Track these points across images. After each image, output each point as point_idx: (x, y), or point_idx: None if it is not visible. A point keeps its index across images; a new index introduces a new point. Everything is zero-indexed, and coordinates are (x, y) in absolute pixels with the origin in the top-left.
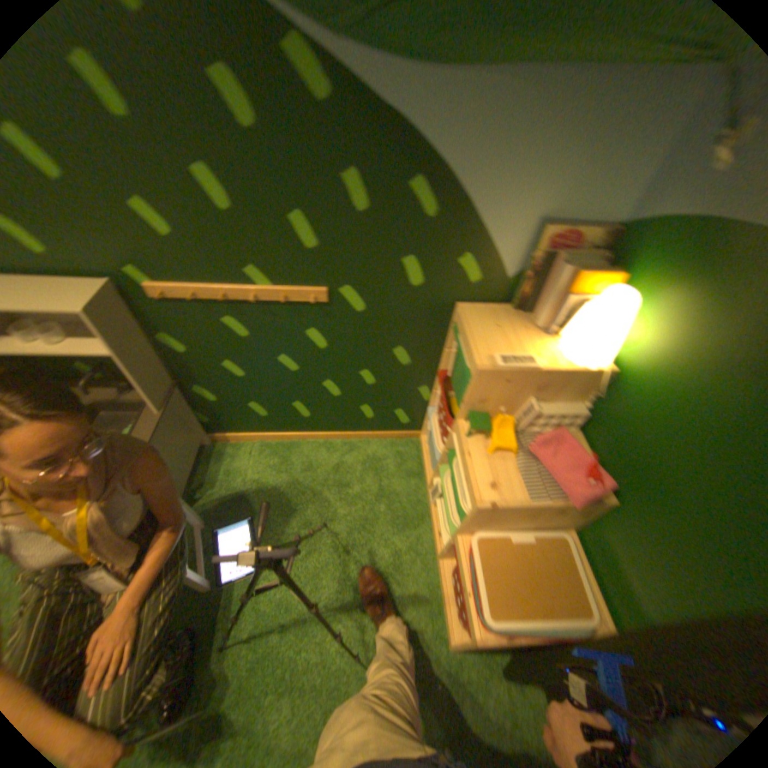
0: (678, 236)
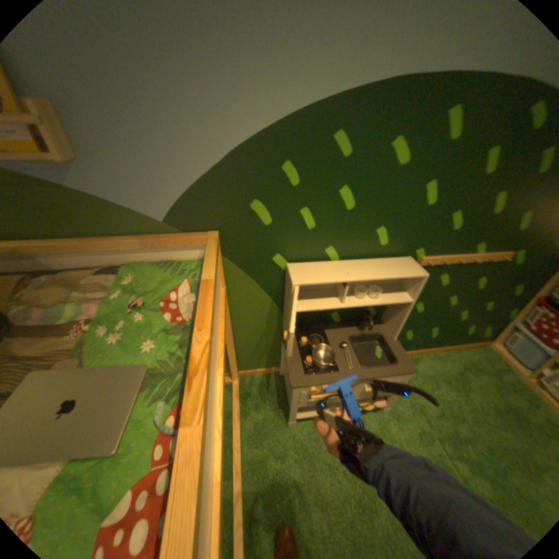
0: None
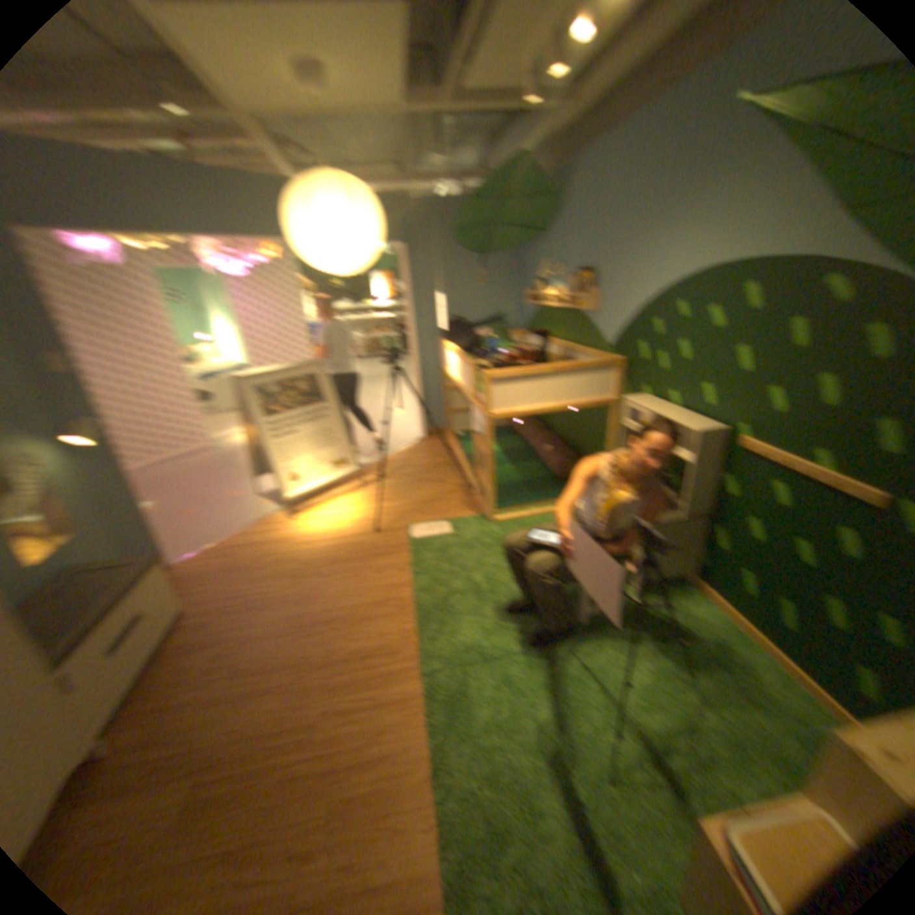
0: None
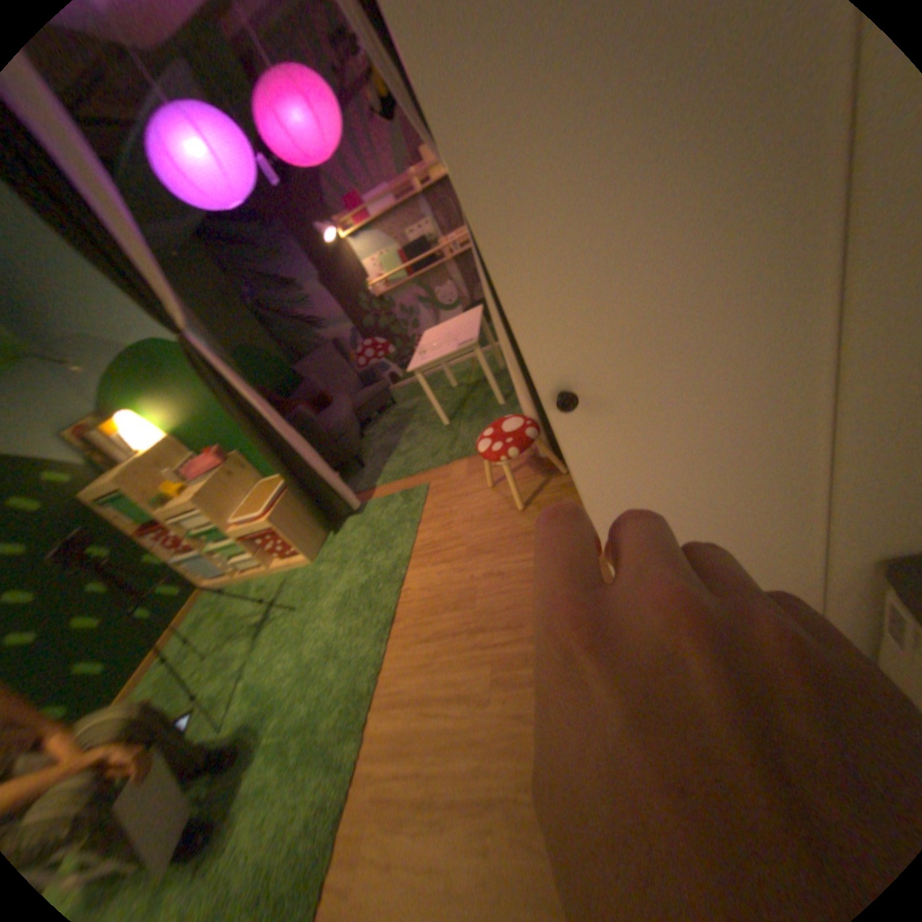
0: (105, 391)
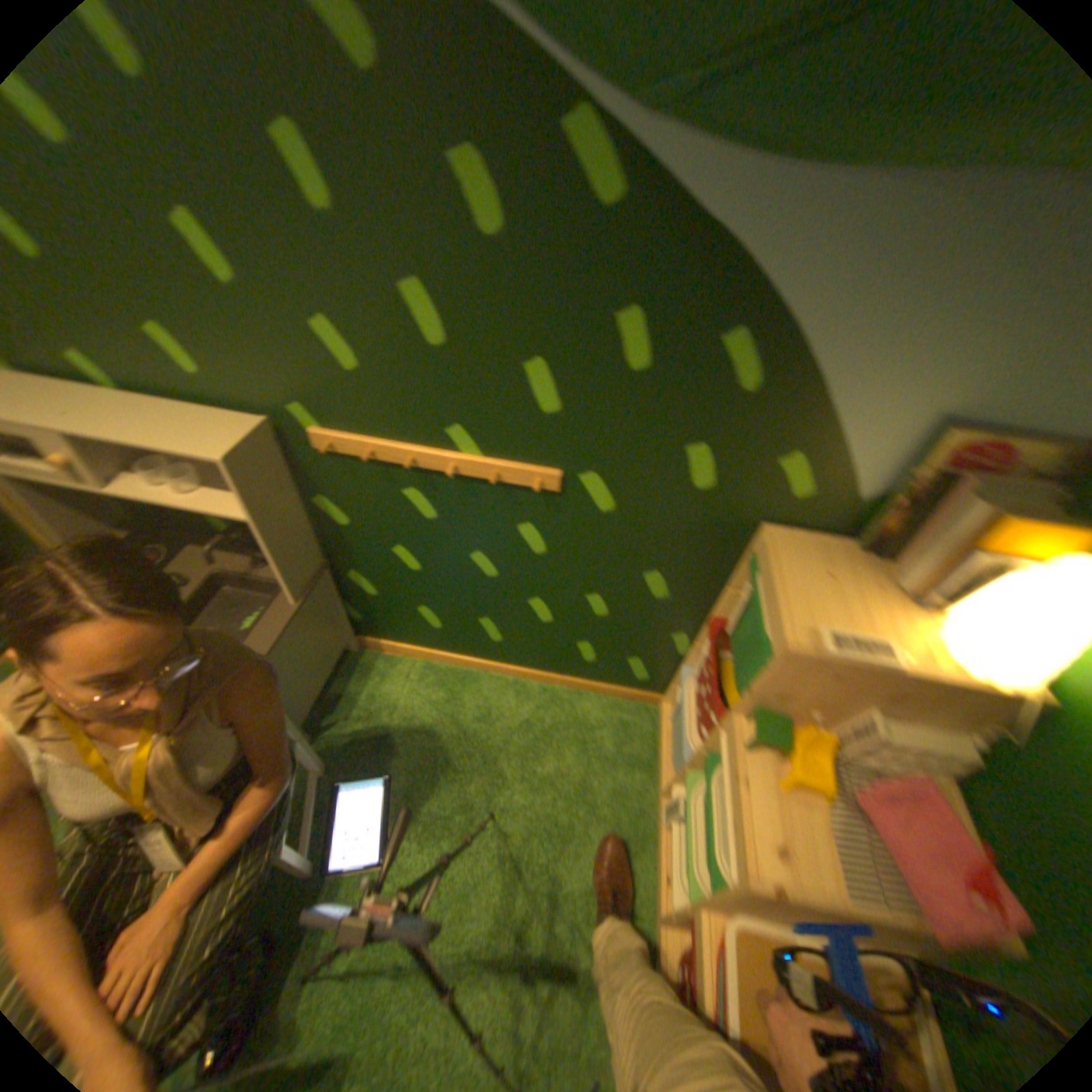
0: None
